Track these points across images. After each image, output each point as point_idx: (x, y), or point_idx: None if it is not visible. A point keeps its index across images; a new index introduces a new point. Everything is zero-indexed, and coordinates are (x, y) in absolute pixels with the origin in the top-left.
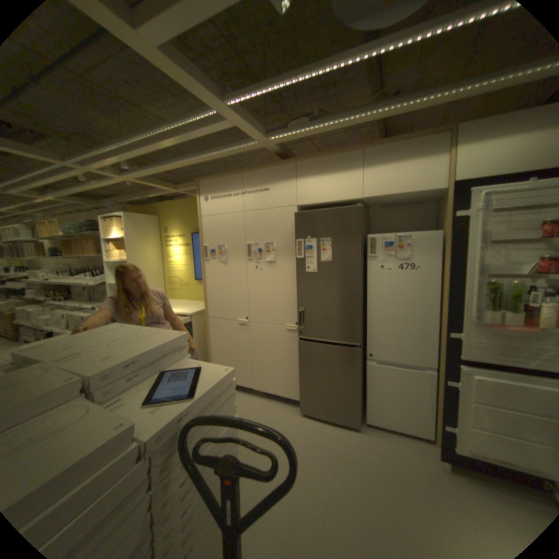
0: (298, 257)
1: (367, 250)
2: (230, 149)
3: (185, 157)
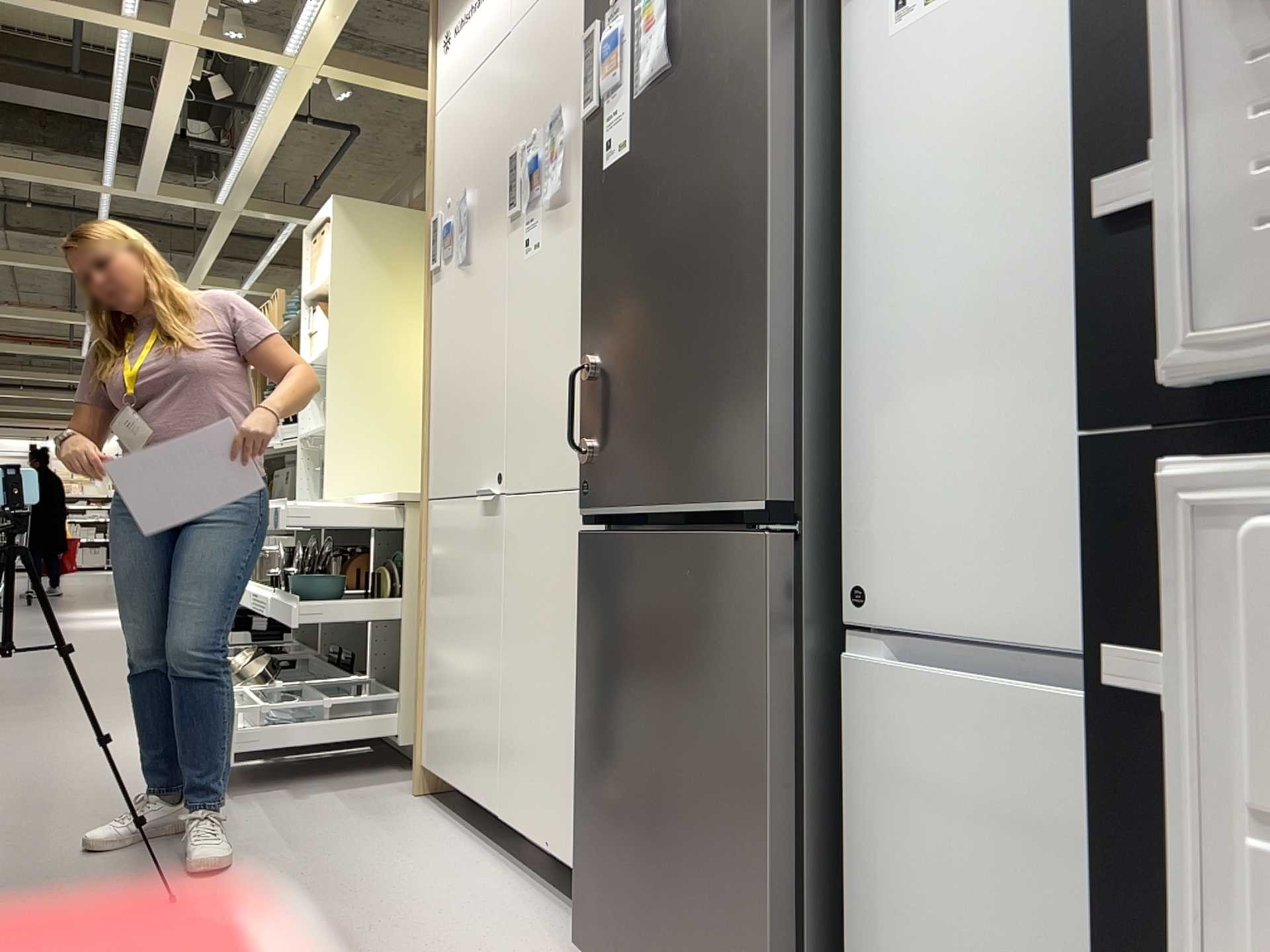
0: (587, 115)
1: None
2: None
3: None
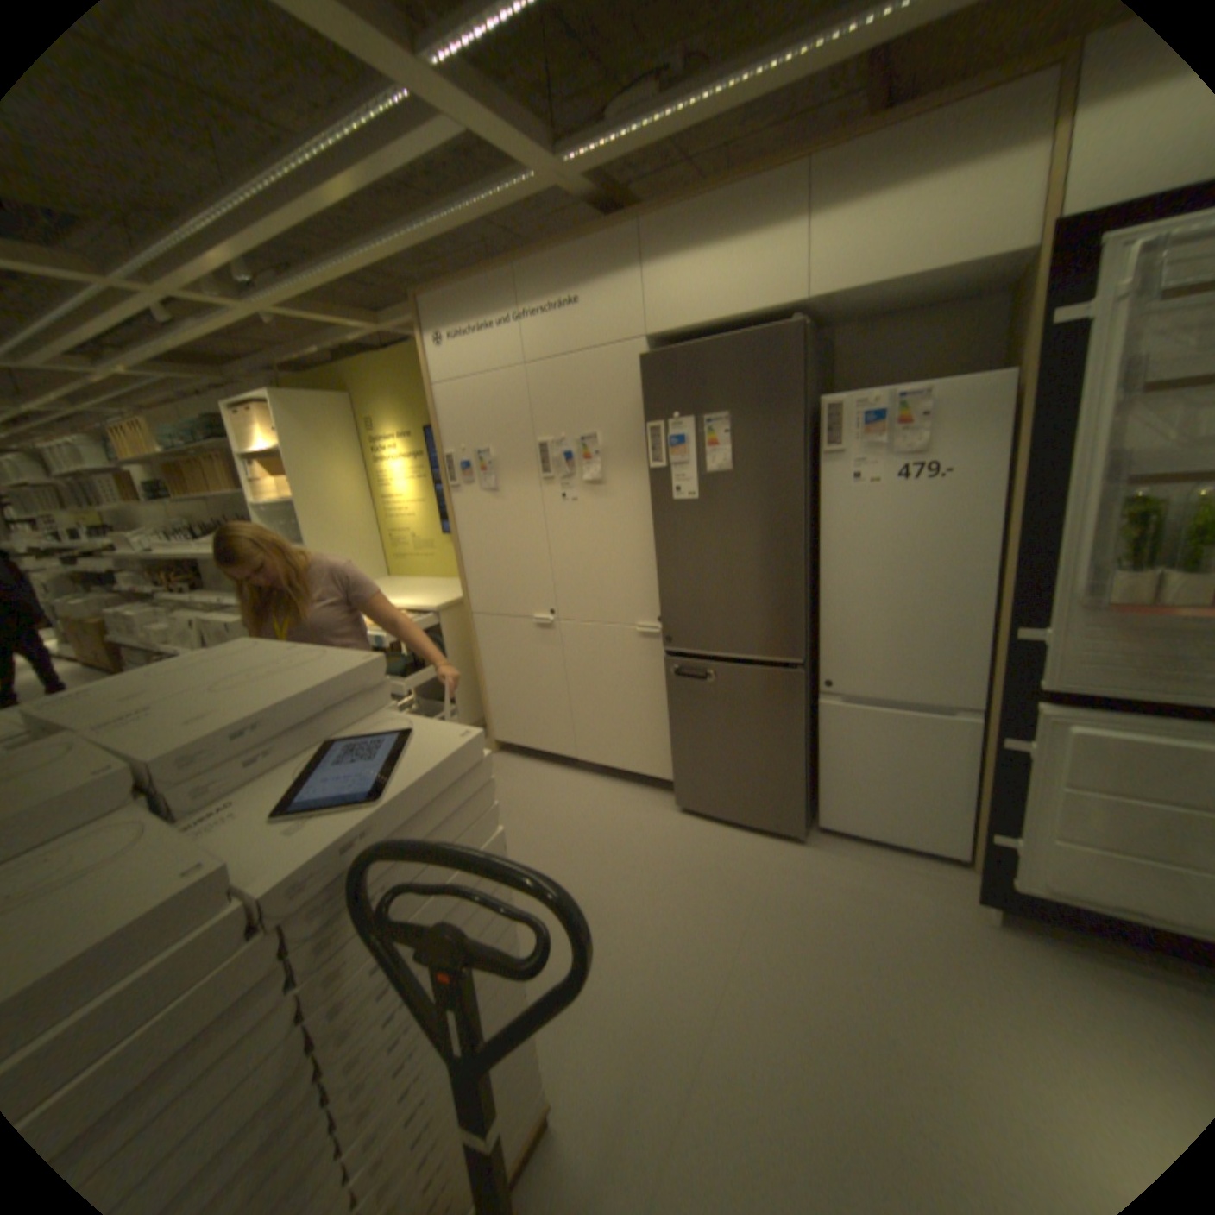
0: (655, 467)
1: (822, 436)
2: (472, 200)
3: (373, 237)
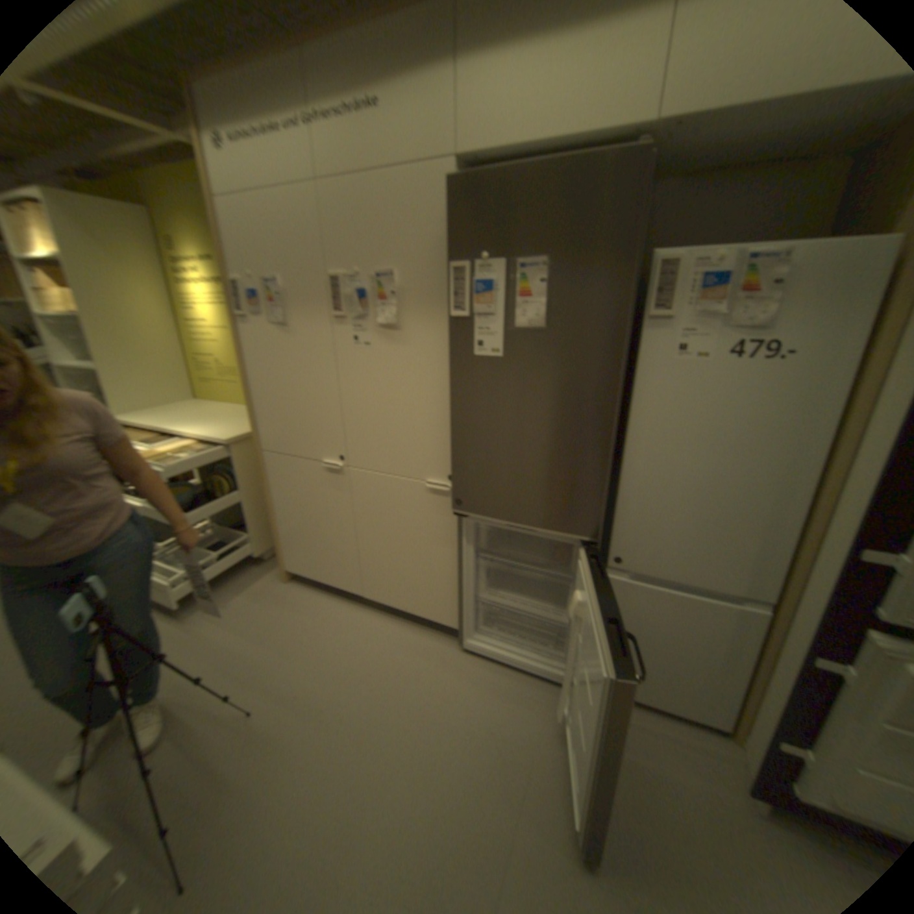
0: (455, 314)
1: (646, 296)
2: None
3: None
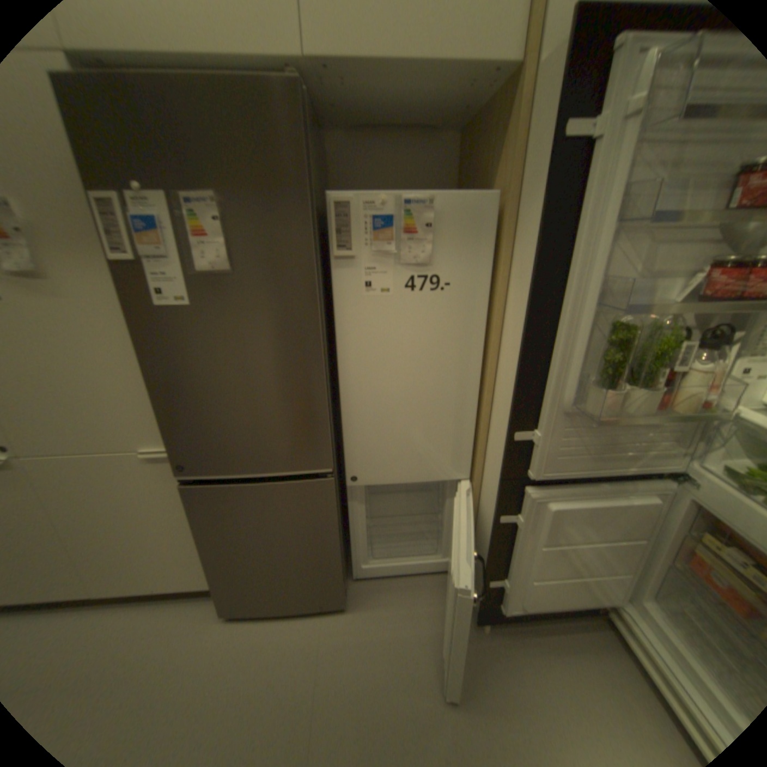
0: (114, 256)
1: (329, 236)
2: None
3: None
